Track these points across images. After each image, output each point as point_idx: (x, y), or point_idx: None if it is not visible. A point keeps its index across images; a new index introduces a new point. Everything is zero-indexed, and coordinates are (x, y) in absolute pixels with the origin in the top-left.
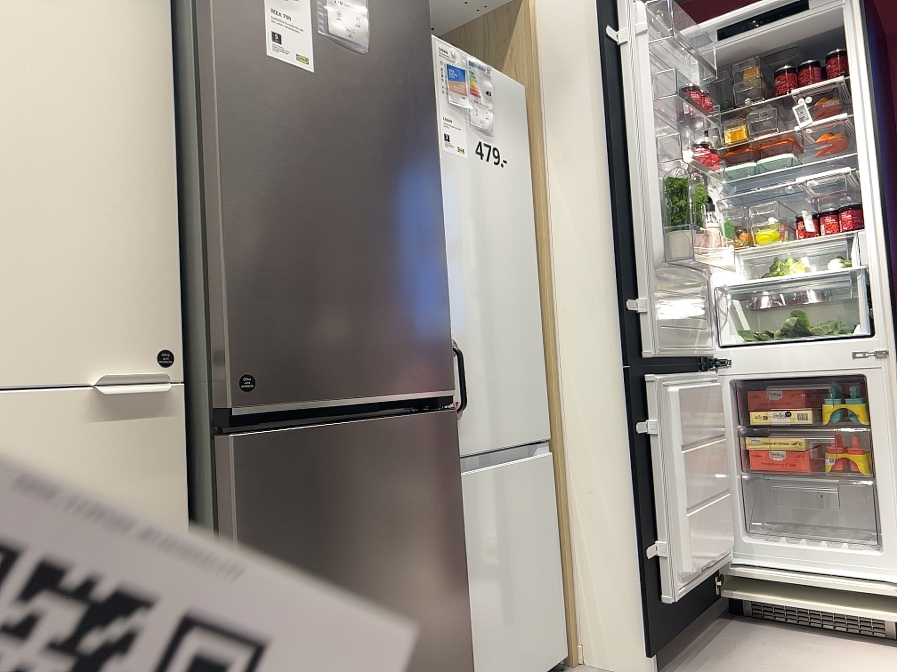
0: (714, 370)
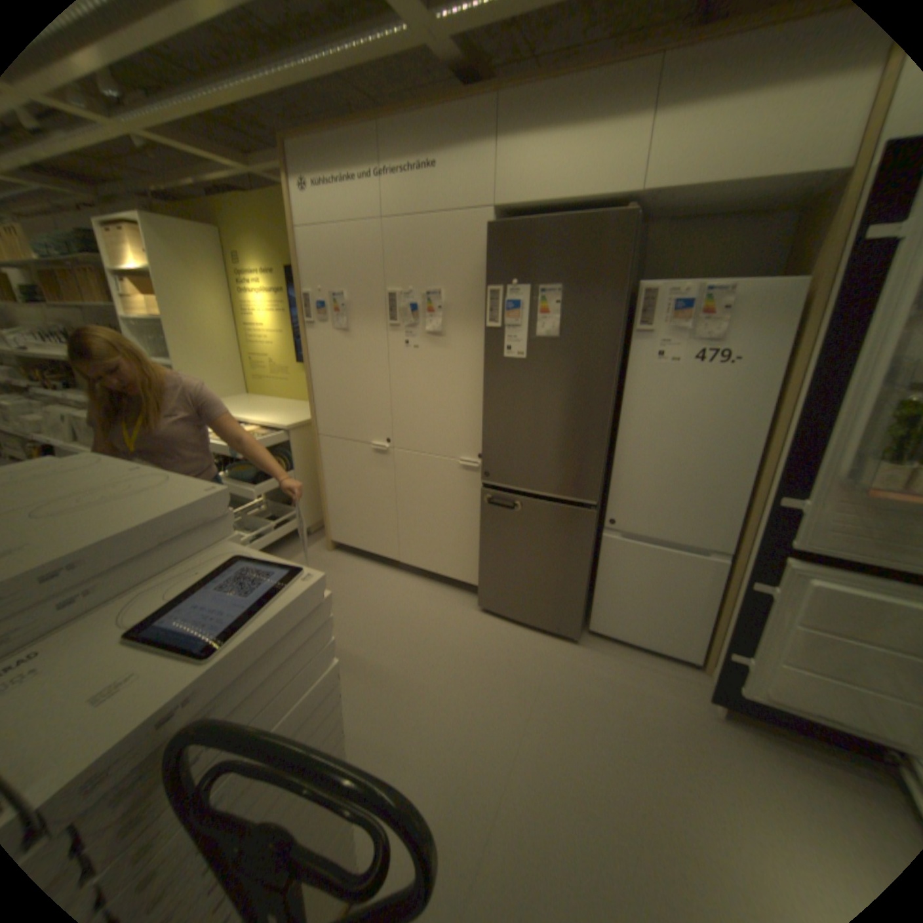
0: None
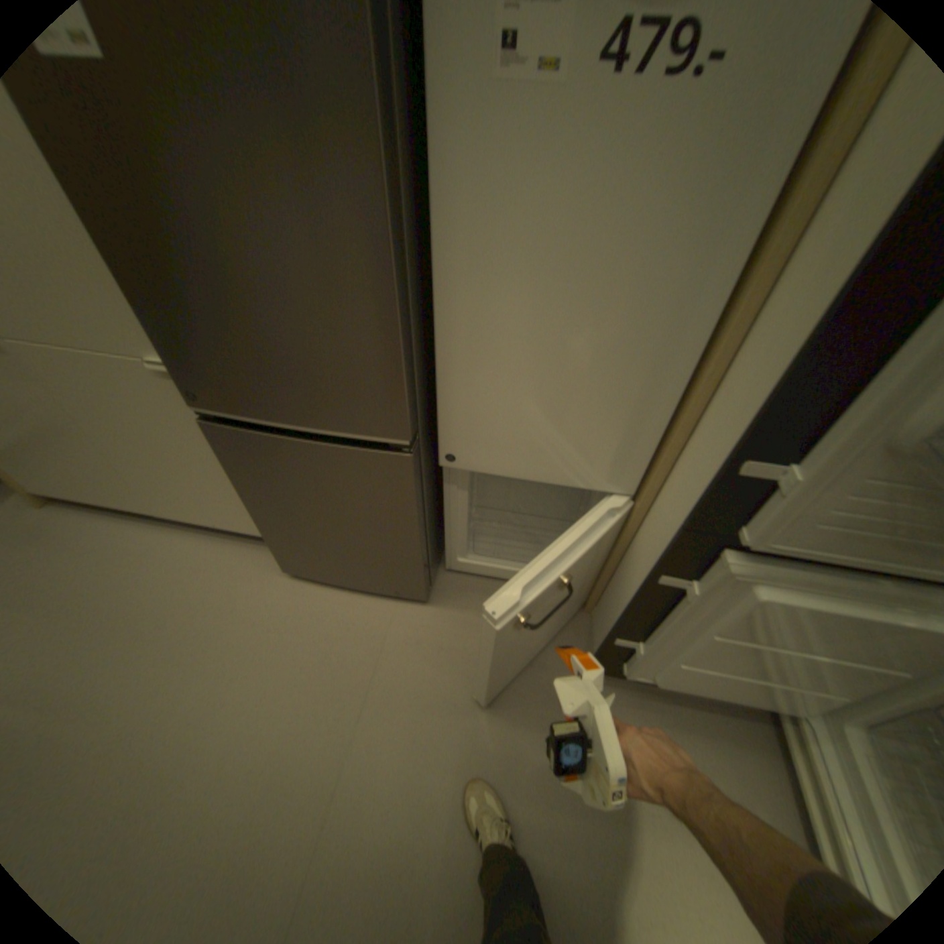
0: None
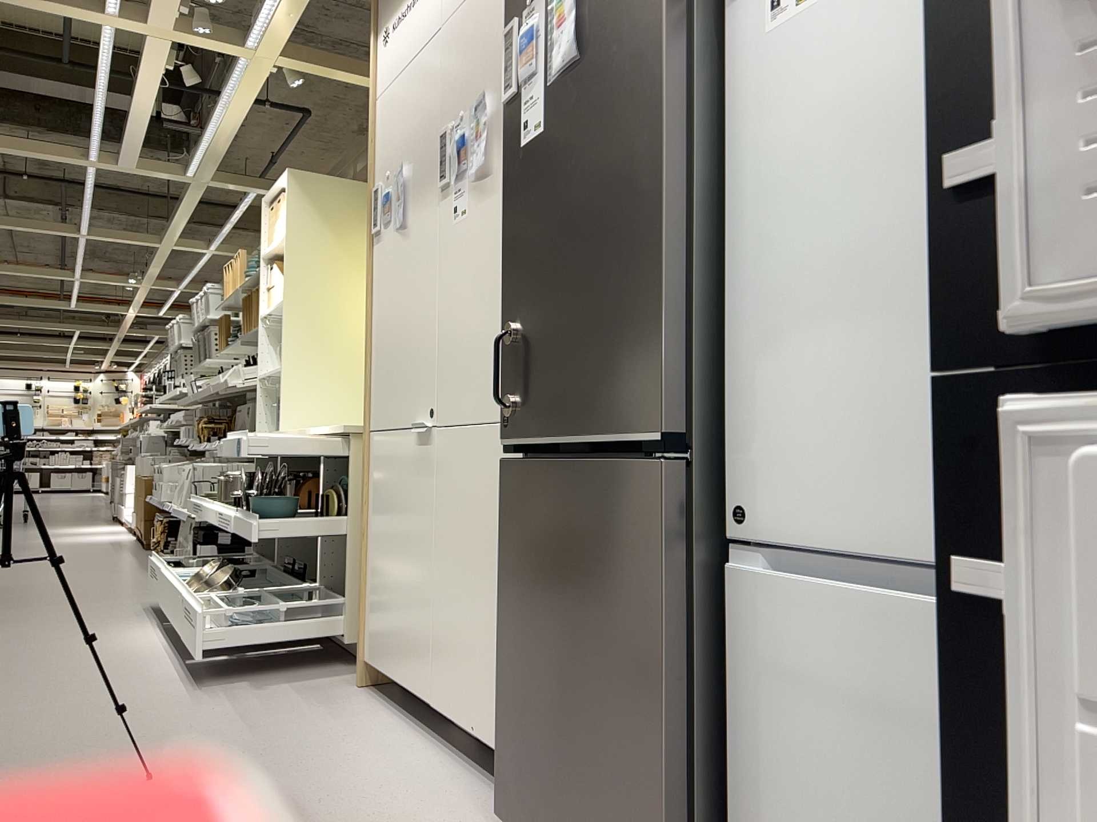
0: None
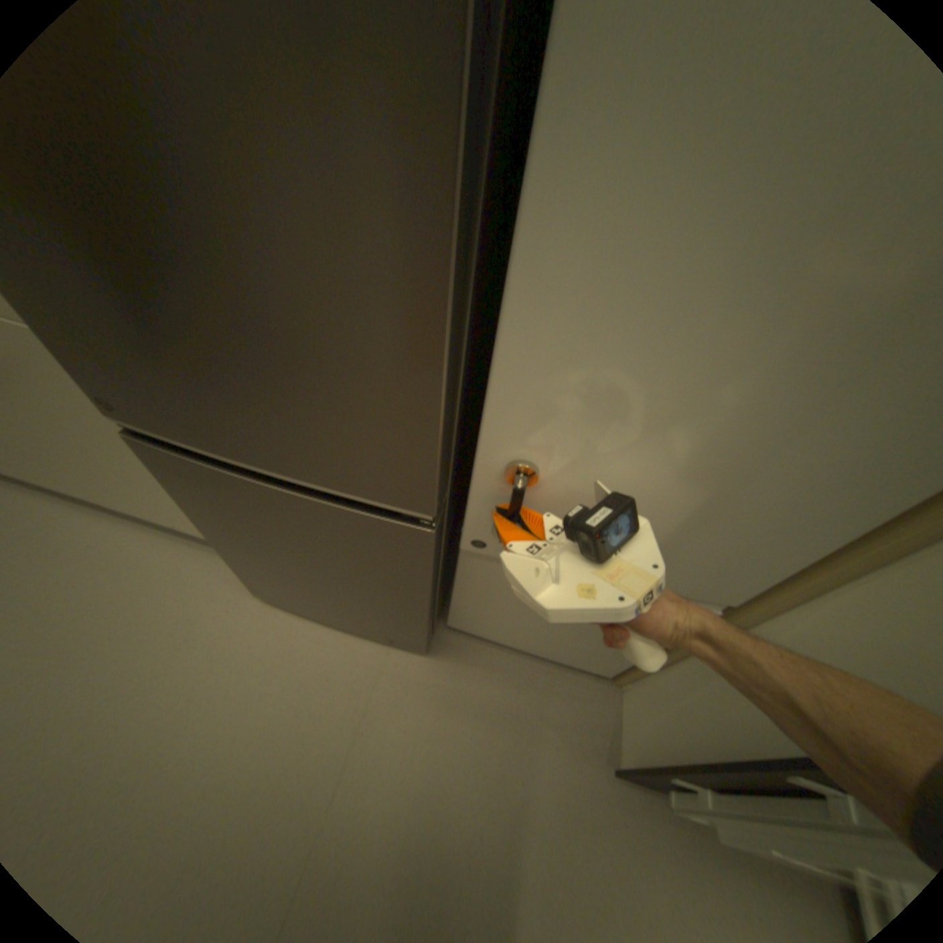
0: None
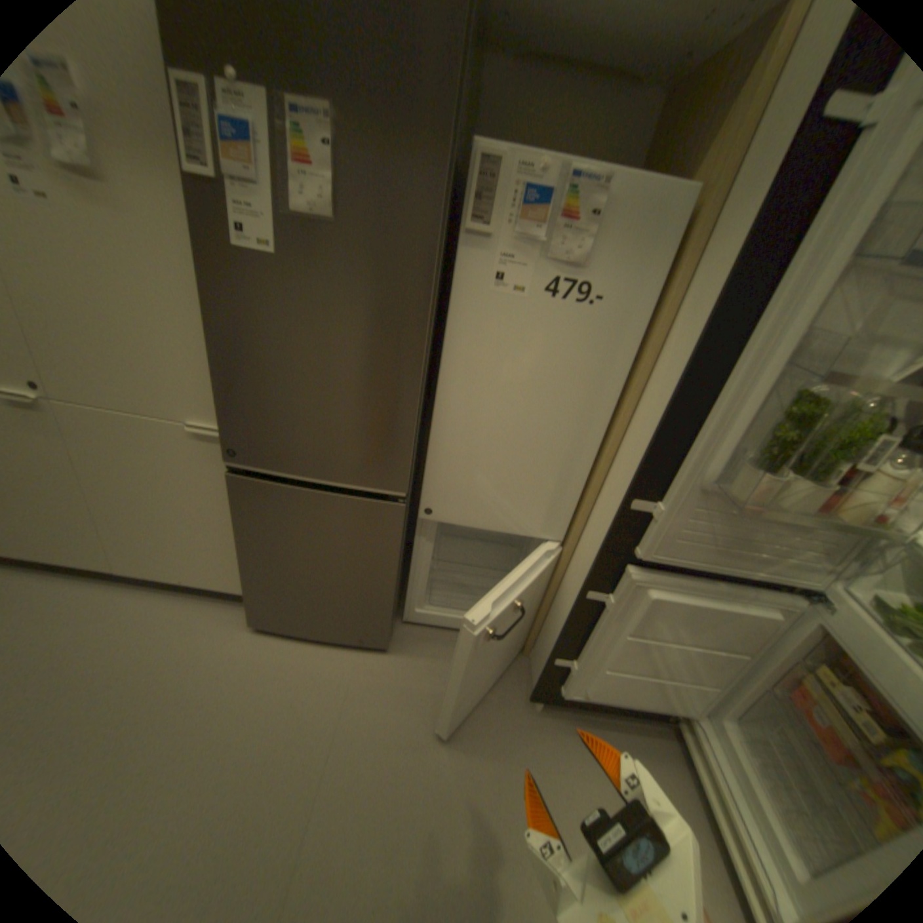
0: (813, 599)
